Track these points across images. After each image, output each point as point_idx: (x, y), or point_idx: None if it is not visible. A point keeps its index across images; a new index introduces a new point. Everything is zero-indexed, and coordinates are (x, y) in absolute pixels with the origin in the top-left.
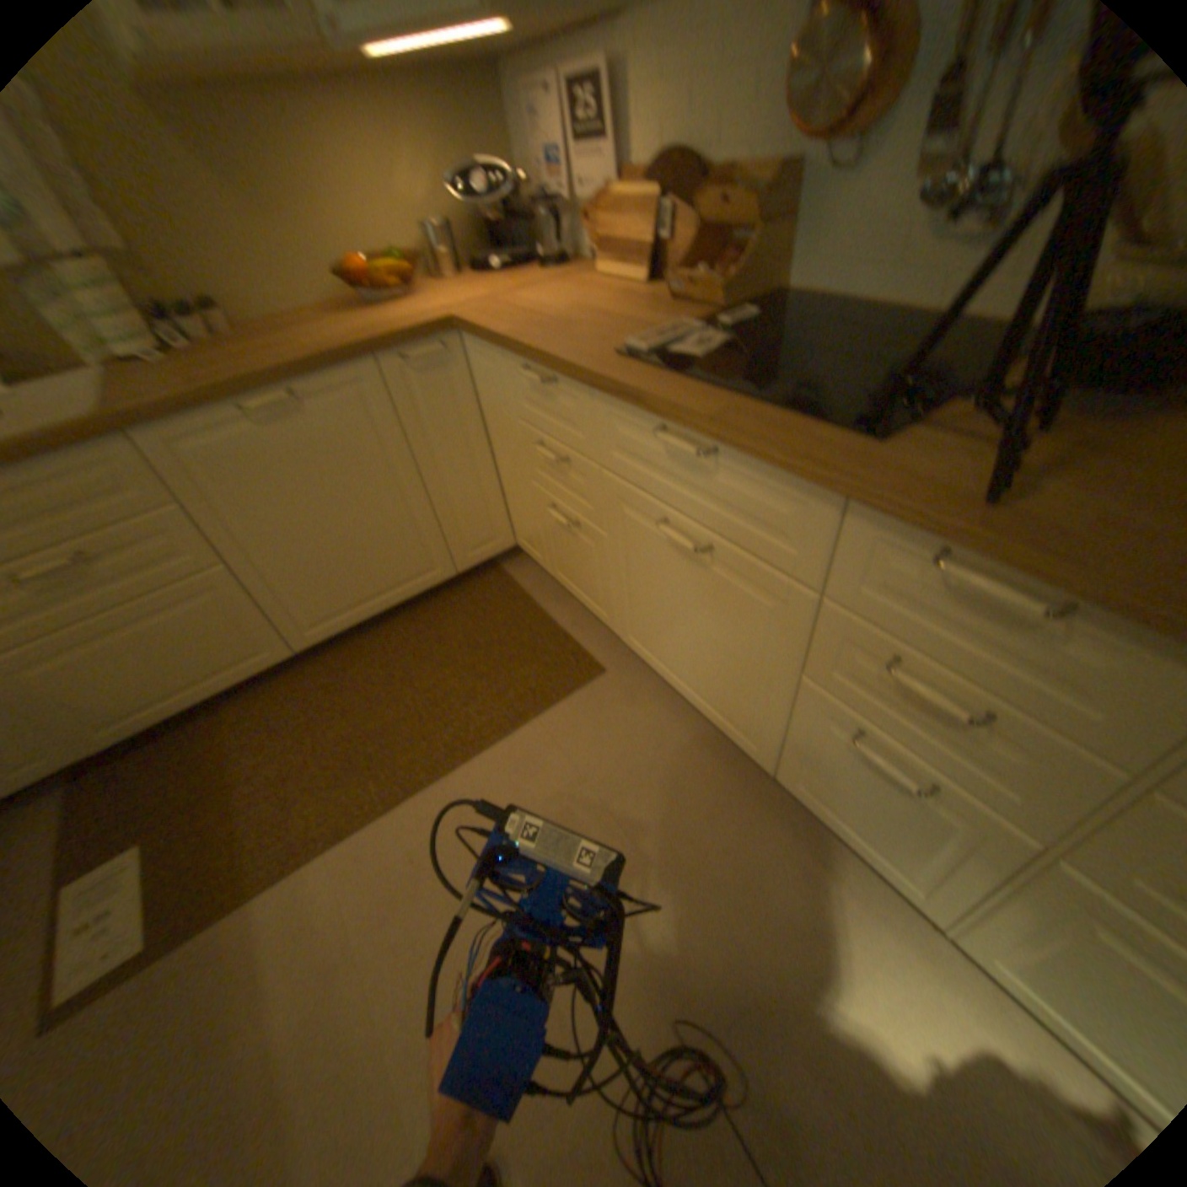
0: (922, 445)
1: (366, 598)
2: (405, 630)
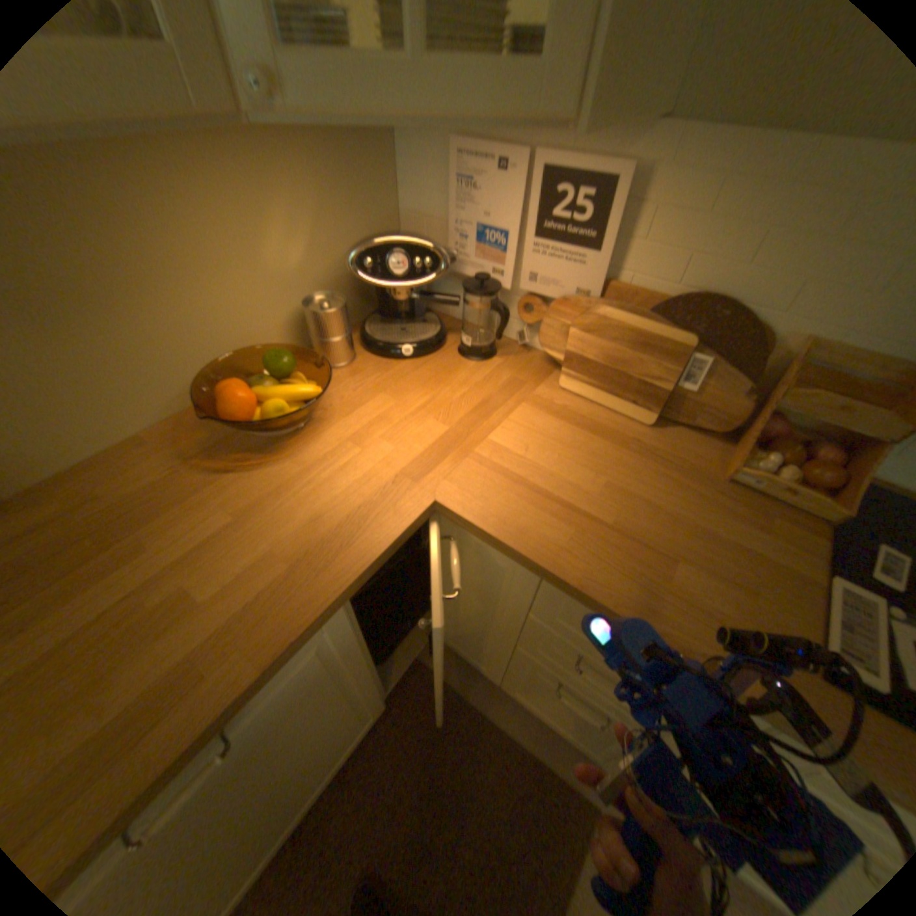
0: None
1: (299, 814)
2: (341, 806)
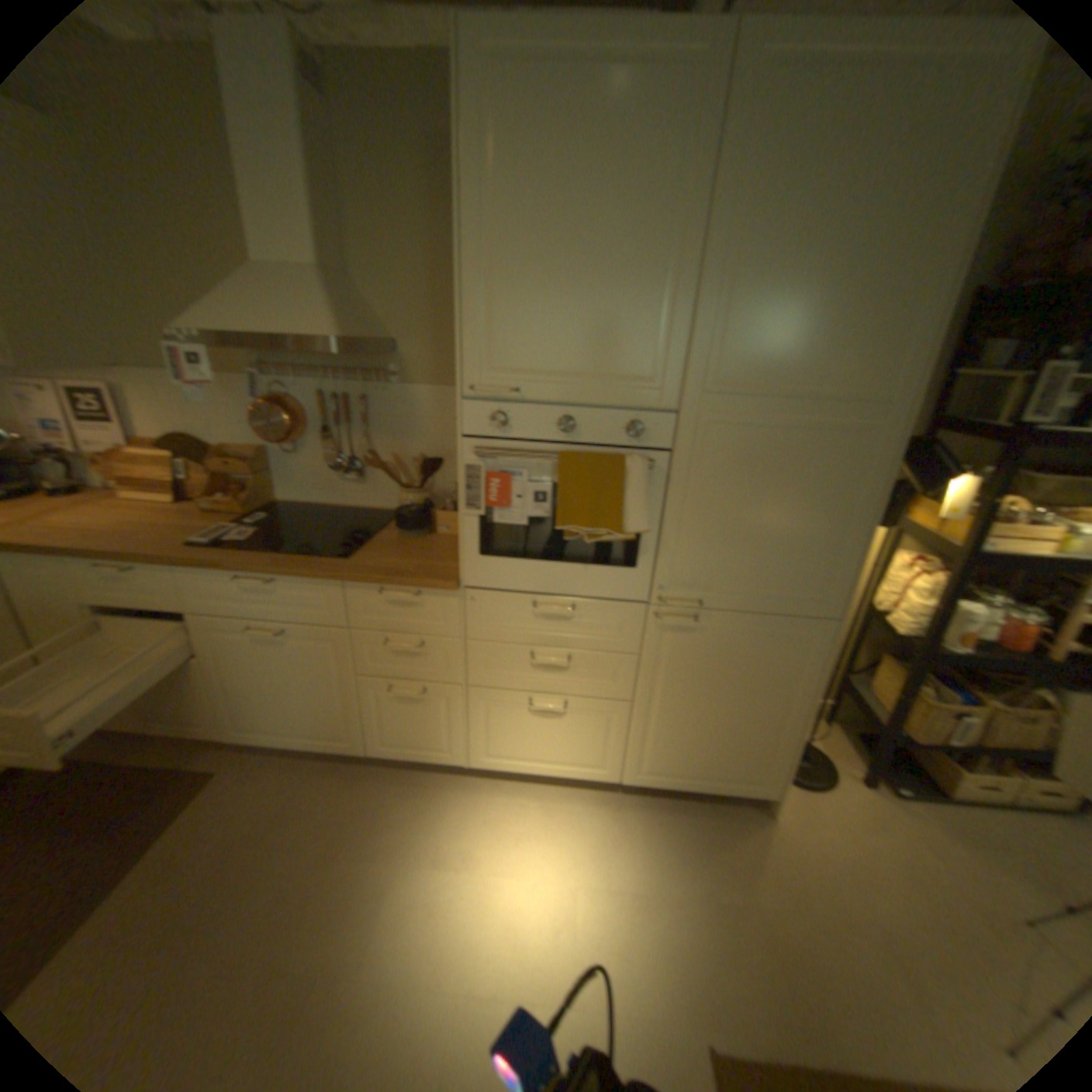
0: (363, 558)
1: None
2: None
